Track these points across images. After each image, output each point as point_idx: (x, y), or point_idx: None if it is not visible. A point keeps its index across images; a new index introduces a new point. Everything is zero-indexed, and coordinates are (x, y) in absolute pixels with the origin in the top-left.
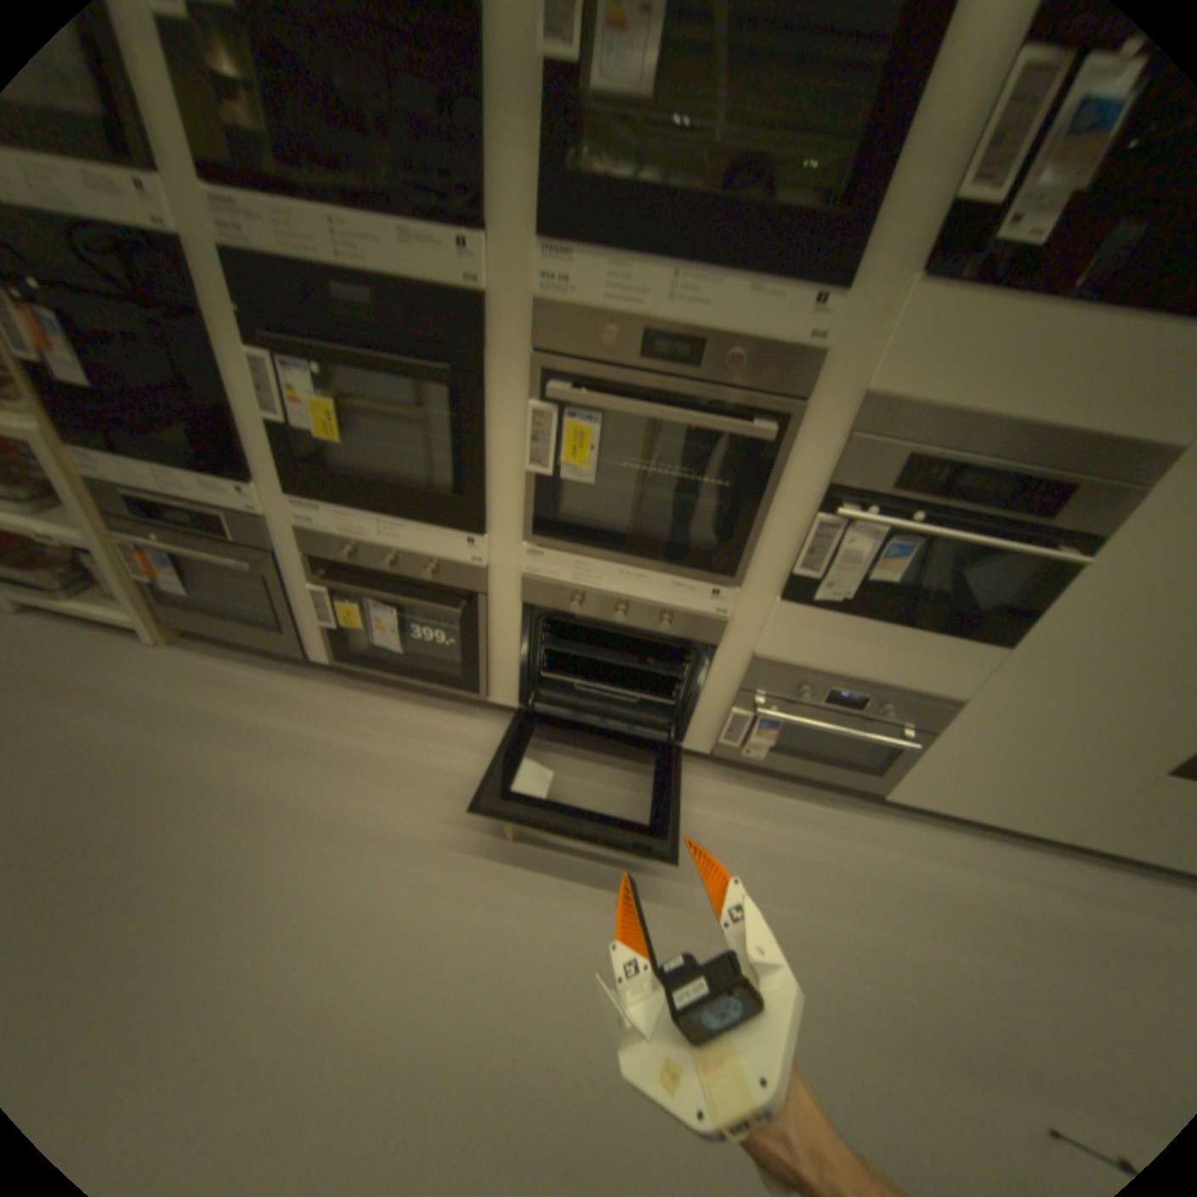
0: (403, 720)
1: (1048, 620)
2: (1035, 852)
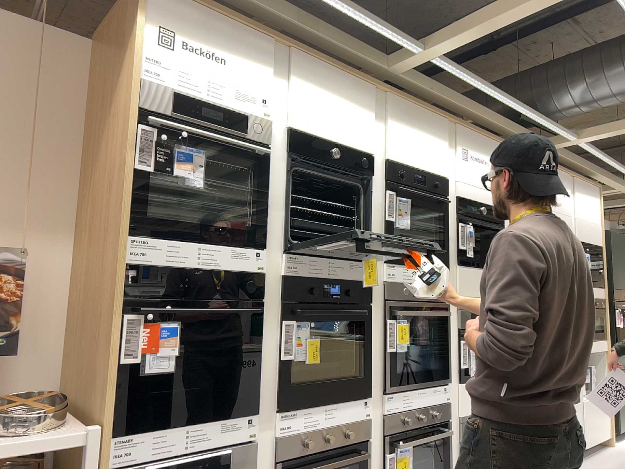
0: None
1: None
2: None
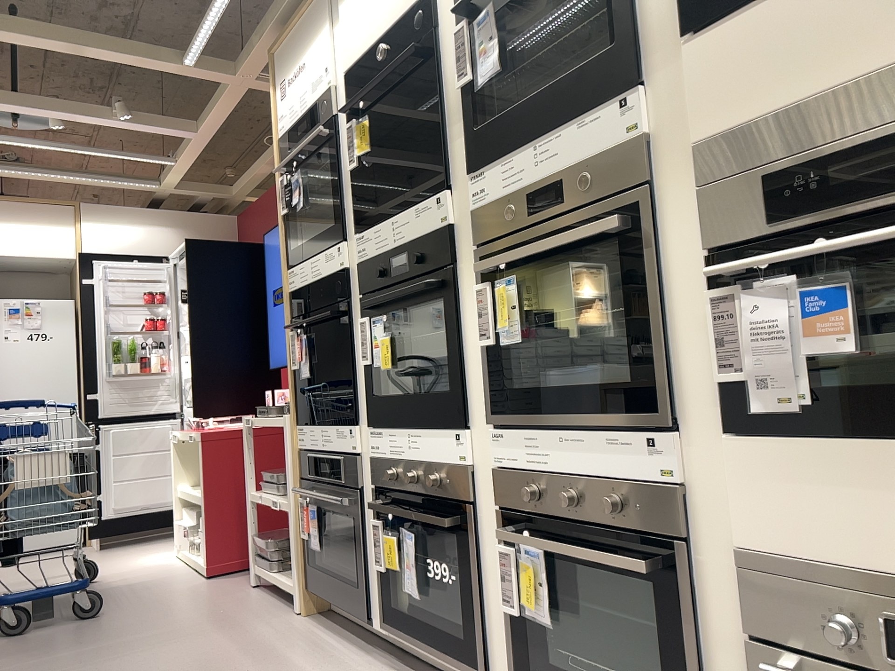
0: None
1: None
2: None
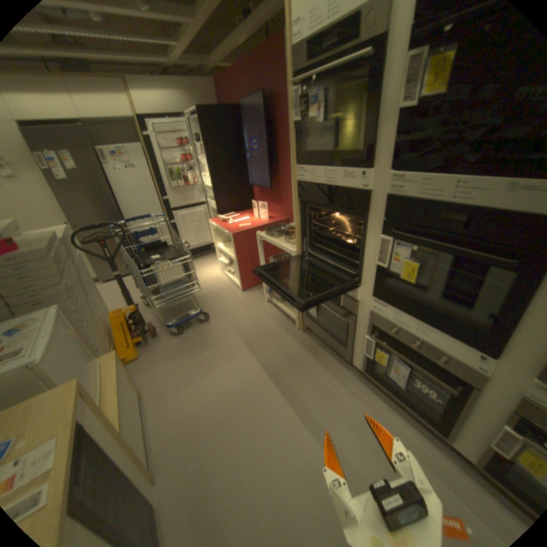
0: (392, 423)
1: None
2: None
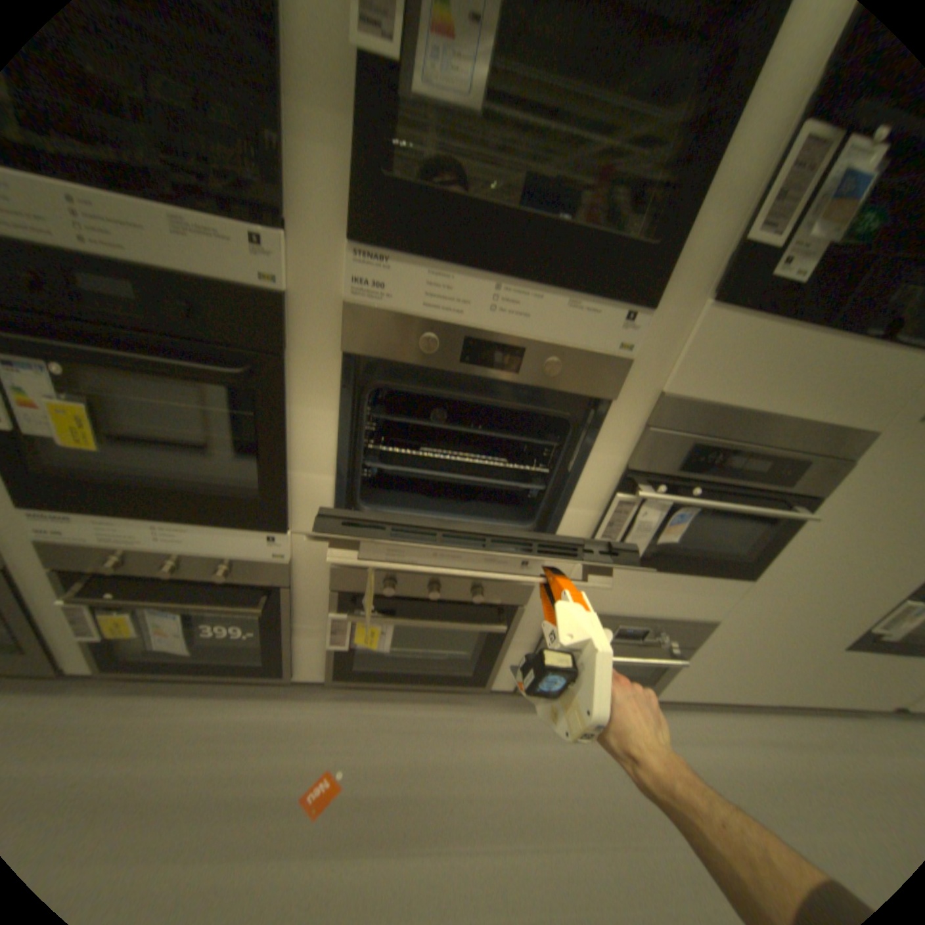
0: (192, 722)
1: (781, 559)
2: (756, 716)
